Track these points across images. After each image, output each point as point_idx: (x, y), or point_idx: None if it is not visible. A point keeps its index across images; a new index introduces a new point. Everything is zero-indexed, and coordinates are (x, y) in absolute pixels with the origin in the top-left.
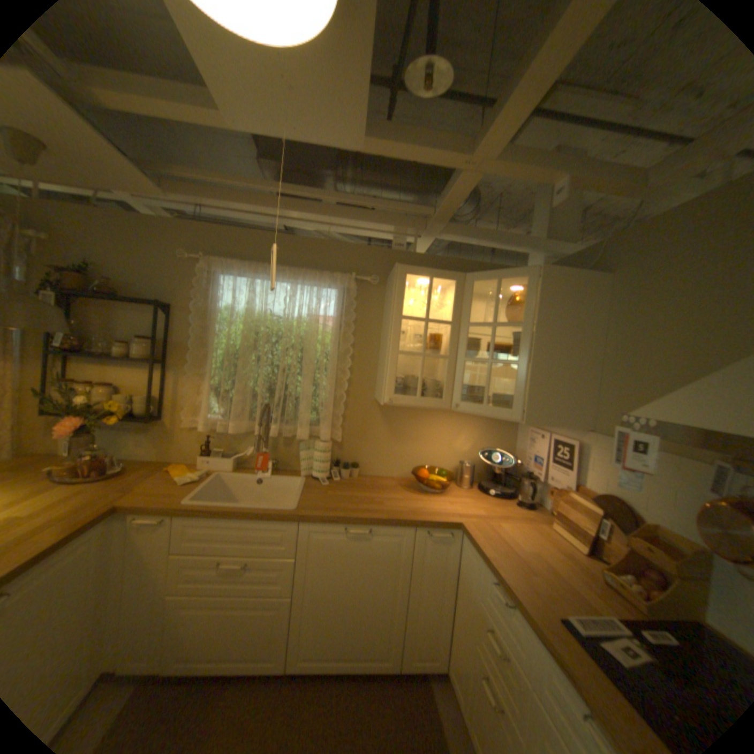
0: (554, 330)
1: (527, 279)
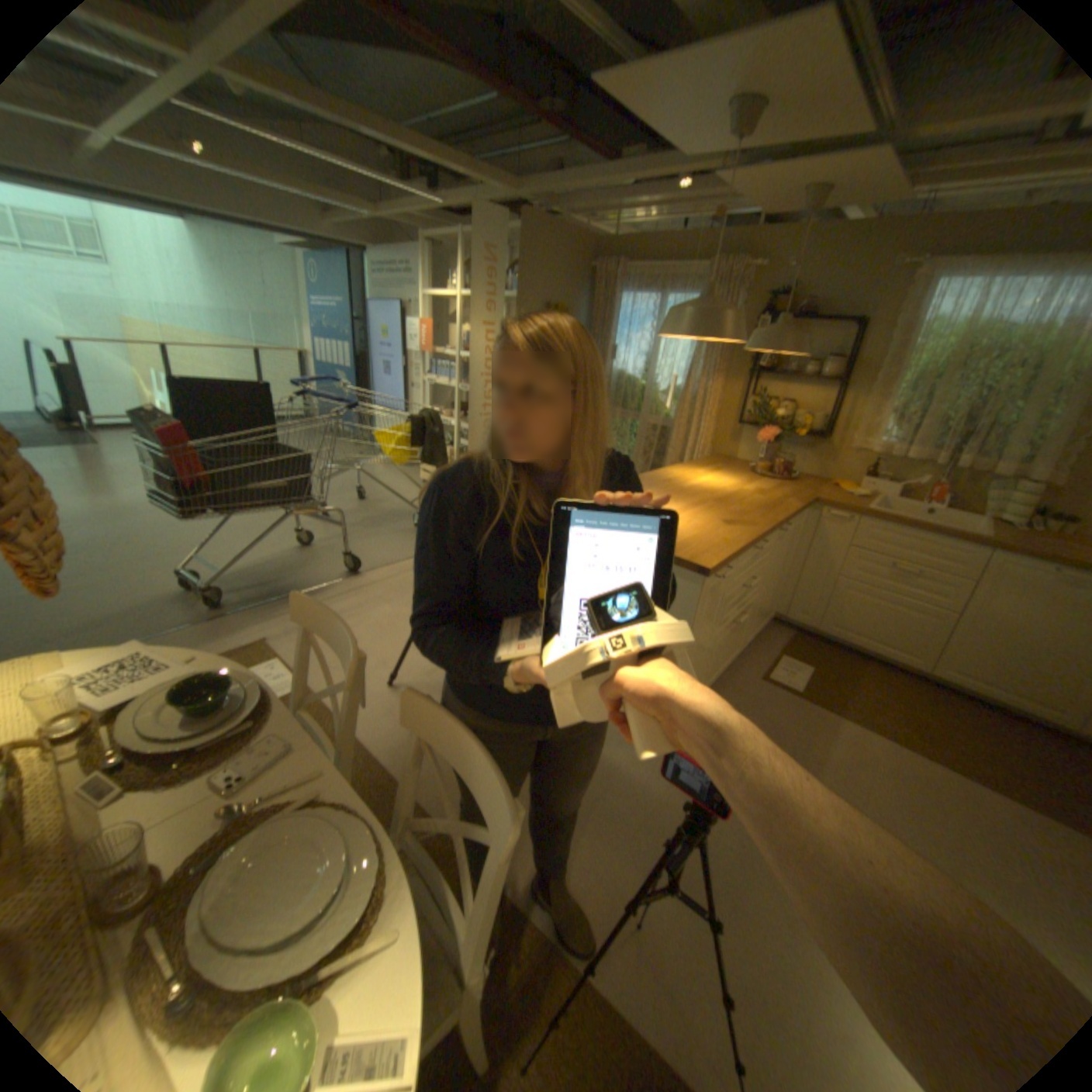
0: None
1: None
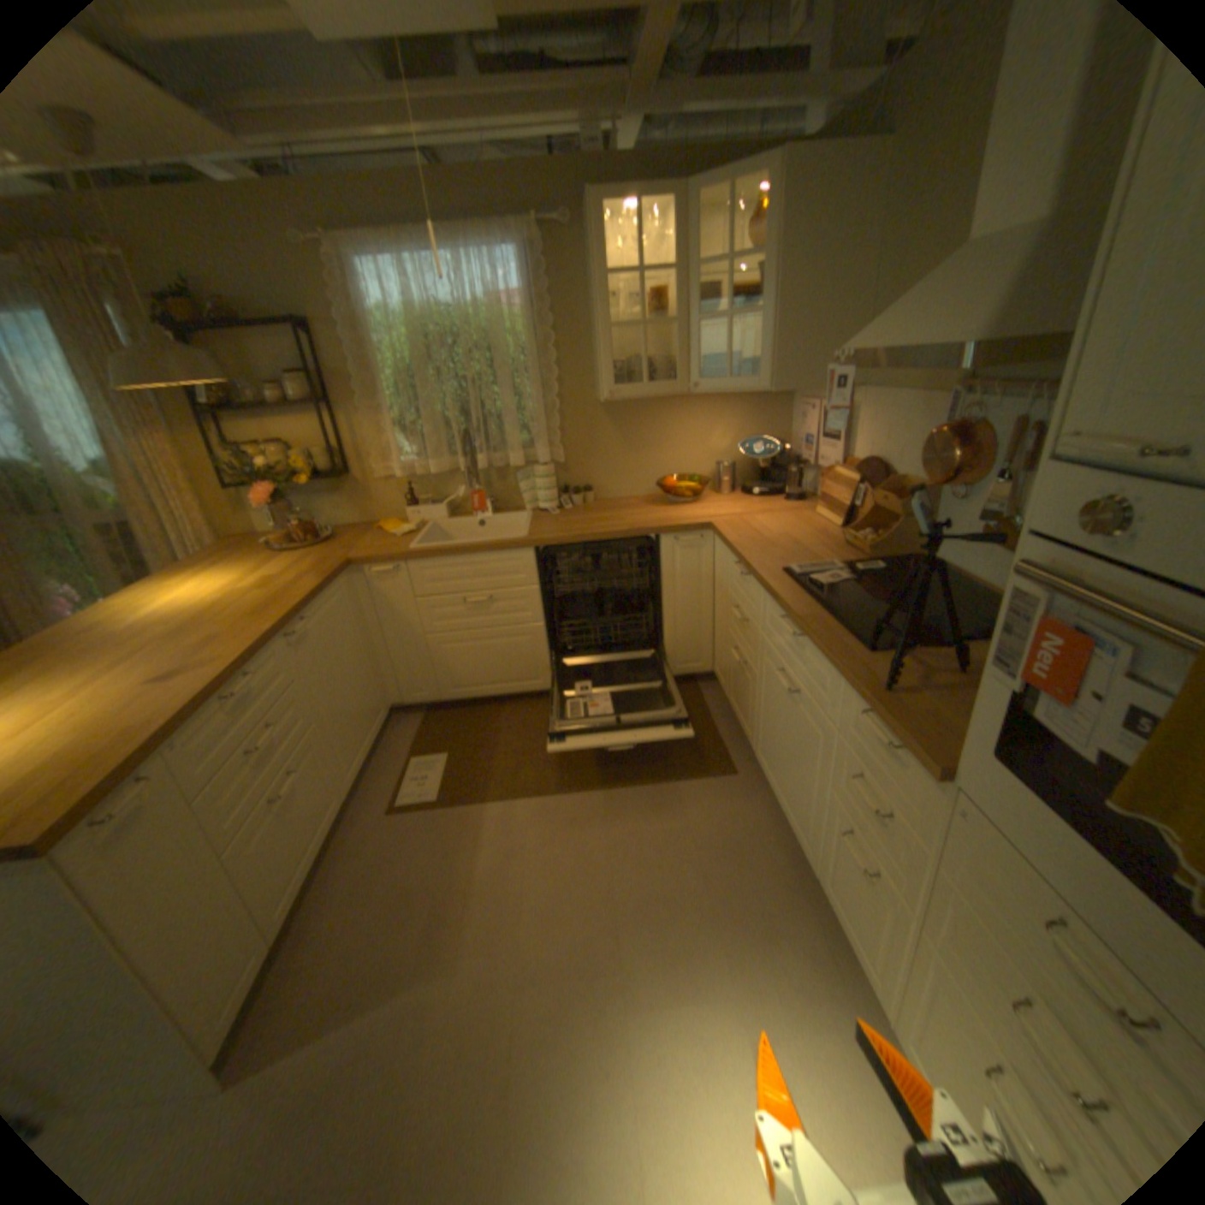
0: (805, 251)
1: (774, 172)
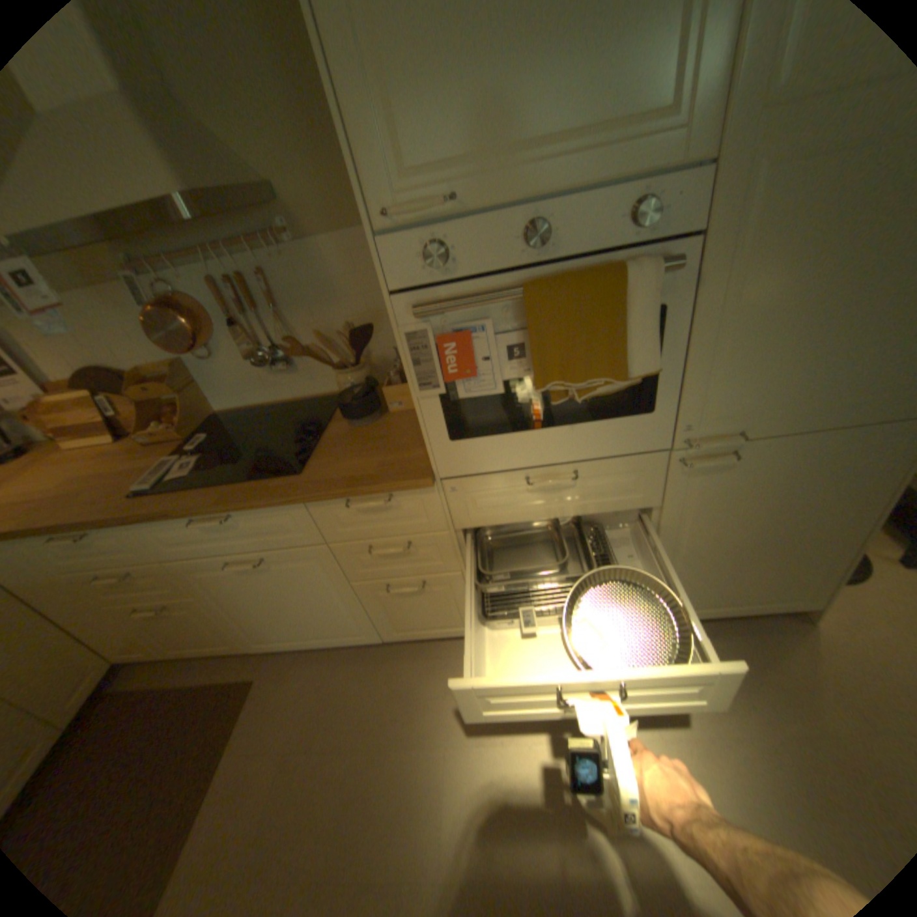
0: None
1: None
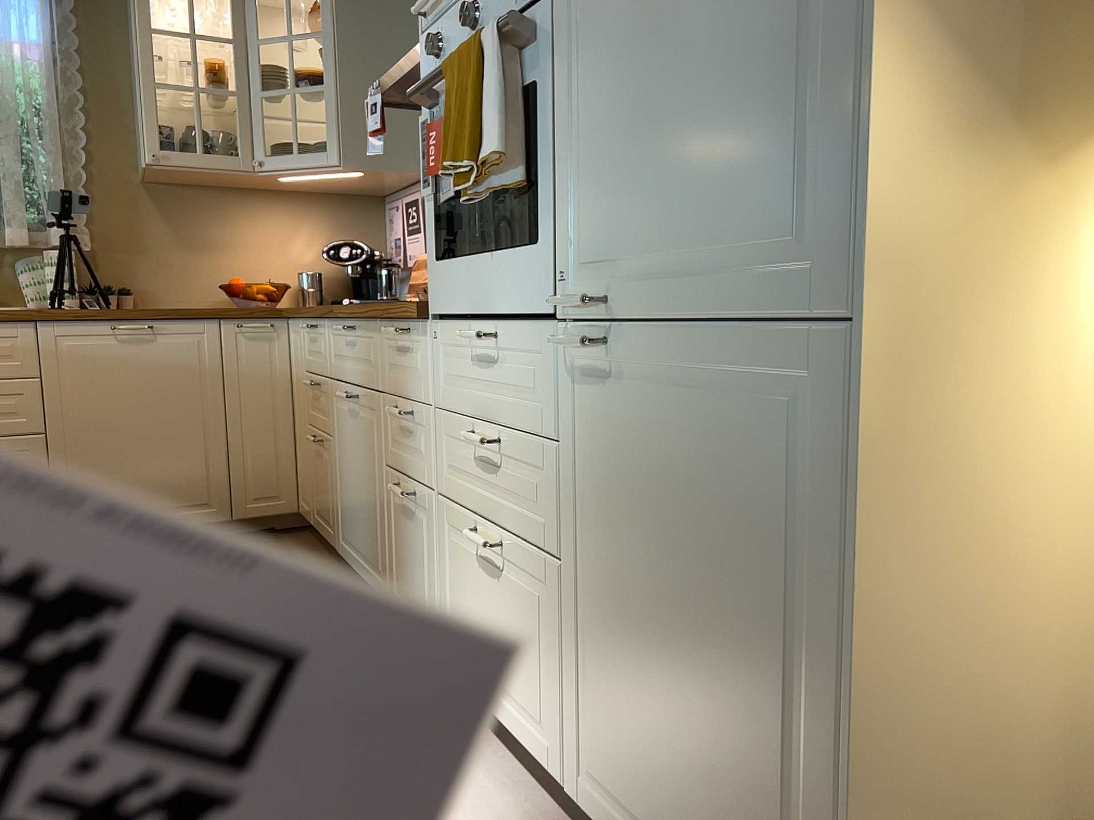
0: (360, 40)
1: None
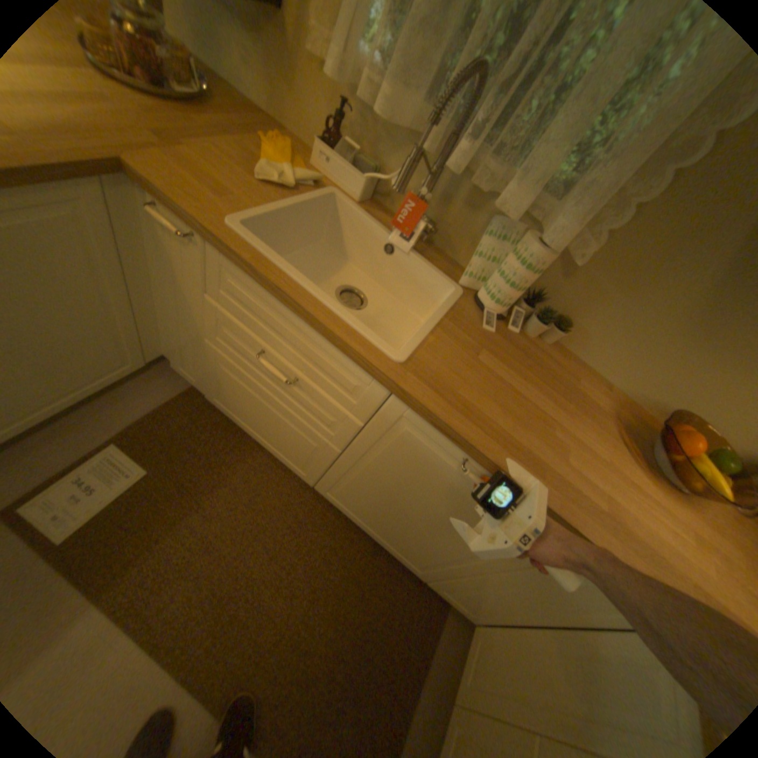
0: None
1: None
